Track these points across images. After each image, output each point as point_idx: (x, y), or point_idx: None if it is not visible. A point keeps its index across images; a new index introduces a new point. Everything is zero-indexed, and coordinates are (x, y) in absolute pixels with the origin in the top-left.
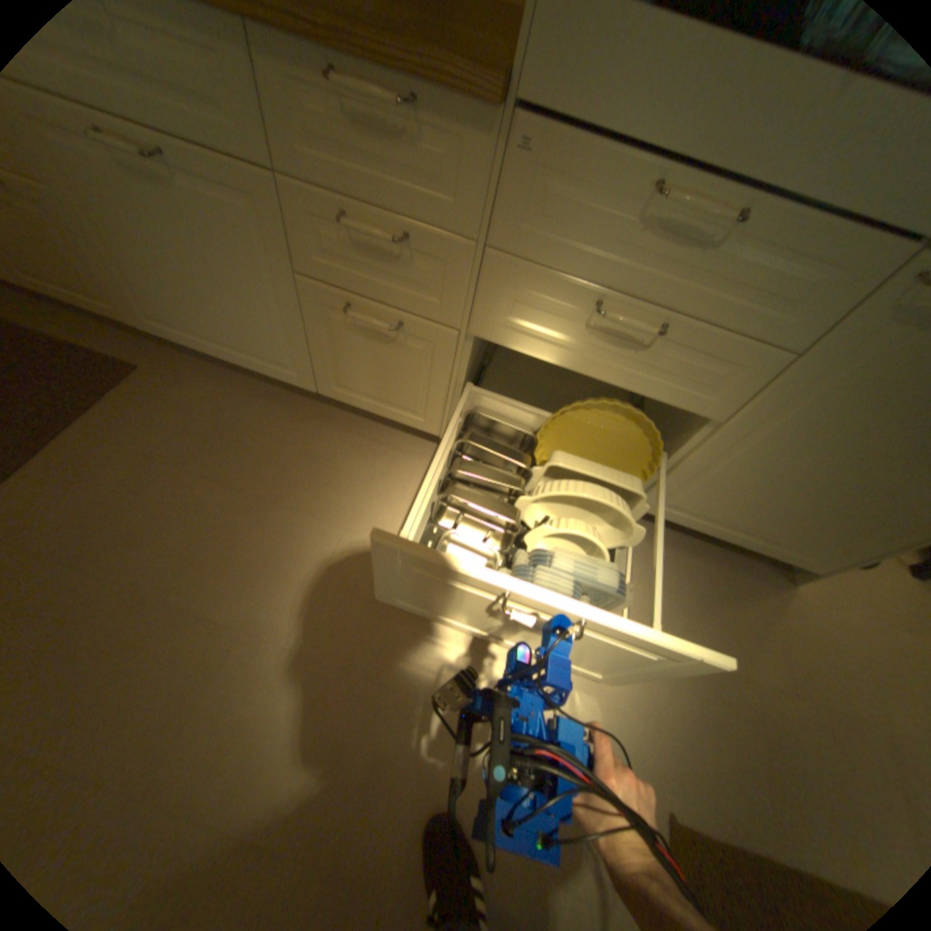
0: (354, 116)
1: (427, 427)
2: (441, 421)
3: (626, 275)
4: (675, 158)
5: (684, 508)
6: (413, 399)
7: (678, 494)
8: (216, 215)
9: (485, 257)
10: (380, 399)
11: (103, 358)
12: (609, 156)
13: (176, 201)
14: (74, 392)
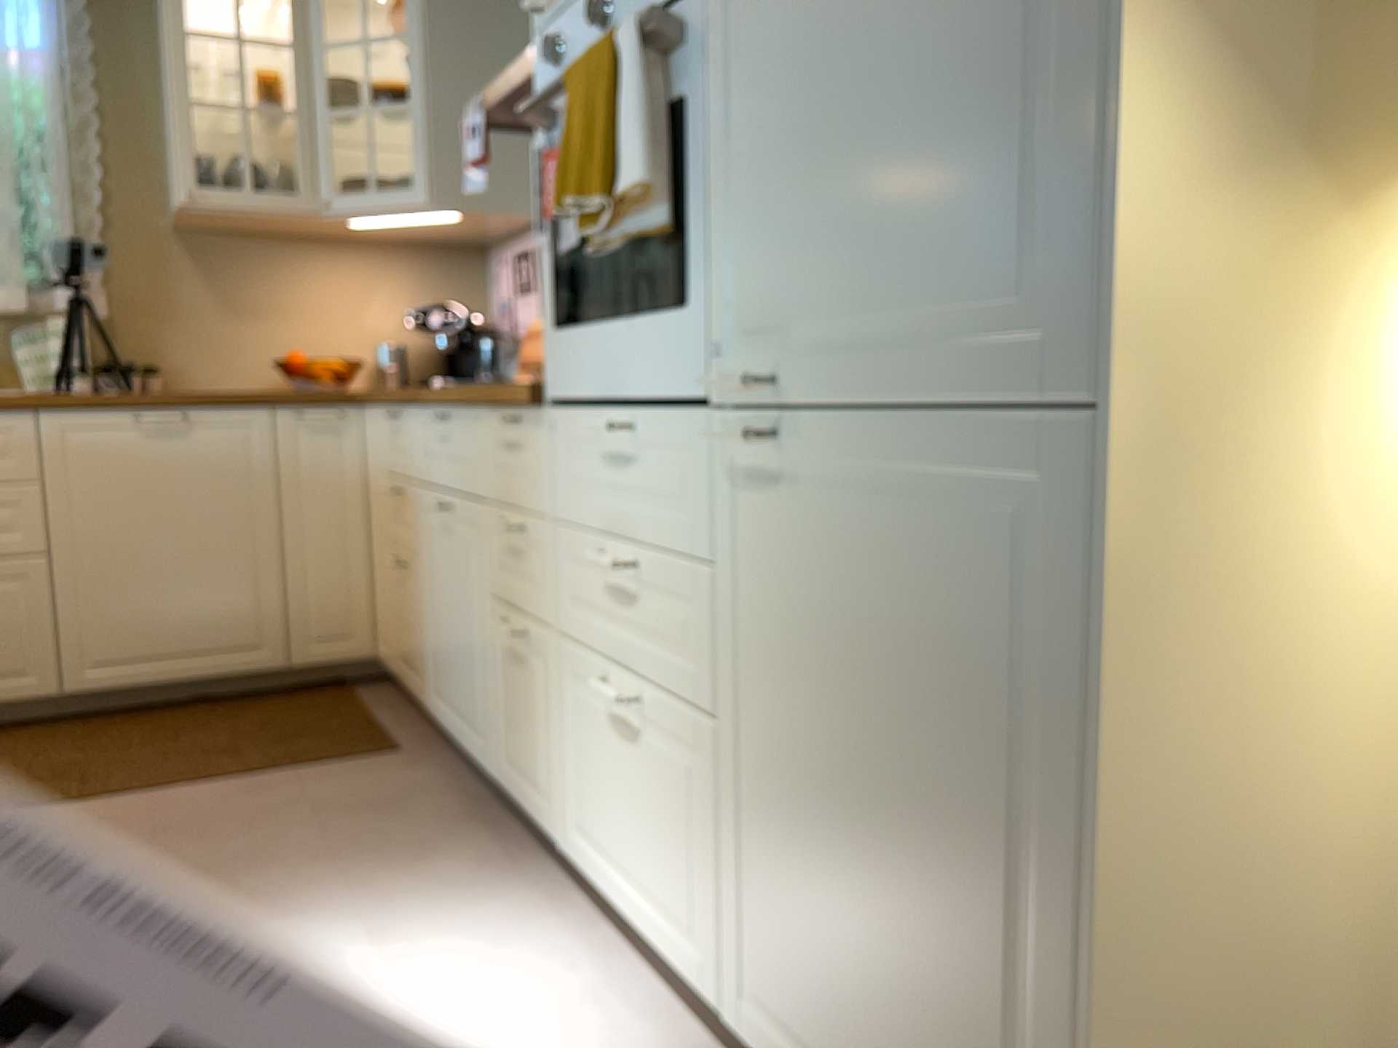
0: (504, 443)
1: (553, 832)
2: (560, 813)
3: (611, 521)
4: (612, 409)
5: (779, 1028)
6: (542, 771)
7: (757, 969)
8: (464, 552)
9: (555, 536)
10: (526, 779)
11: (387, 740)
12: (584, 420)
13: (453, 547)
14: (332, 752)
